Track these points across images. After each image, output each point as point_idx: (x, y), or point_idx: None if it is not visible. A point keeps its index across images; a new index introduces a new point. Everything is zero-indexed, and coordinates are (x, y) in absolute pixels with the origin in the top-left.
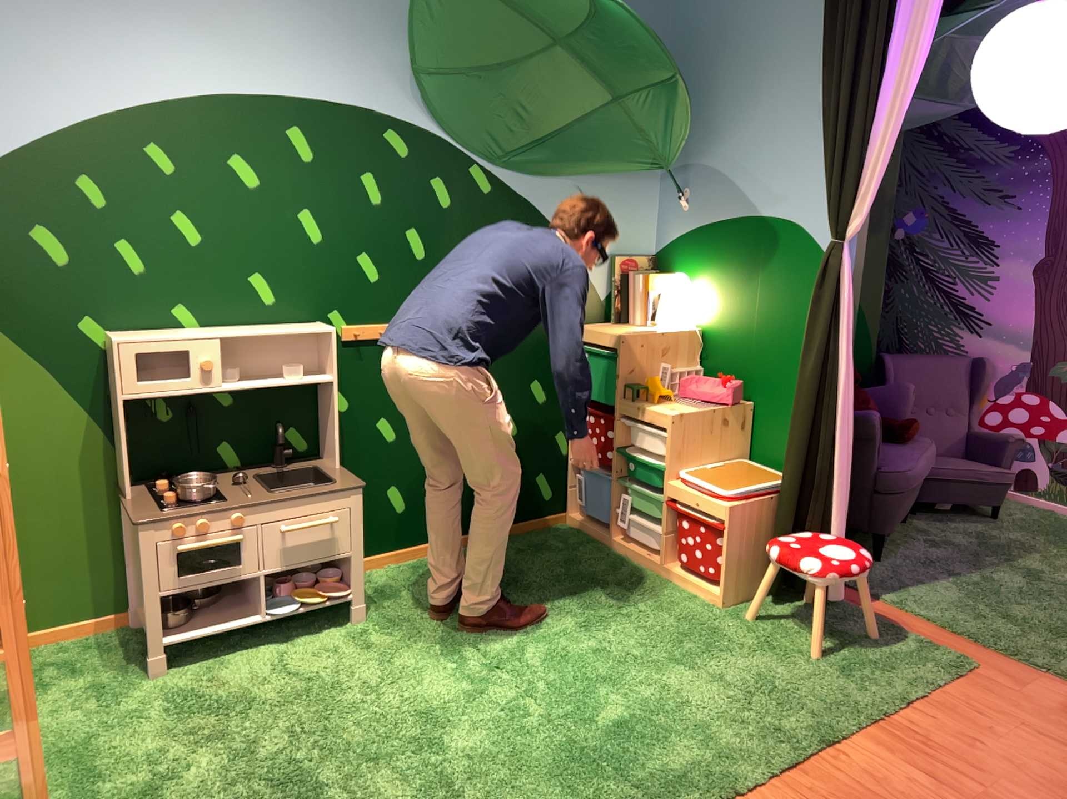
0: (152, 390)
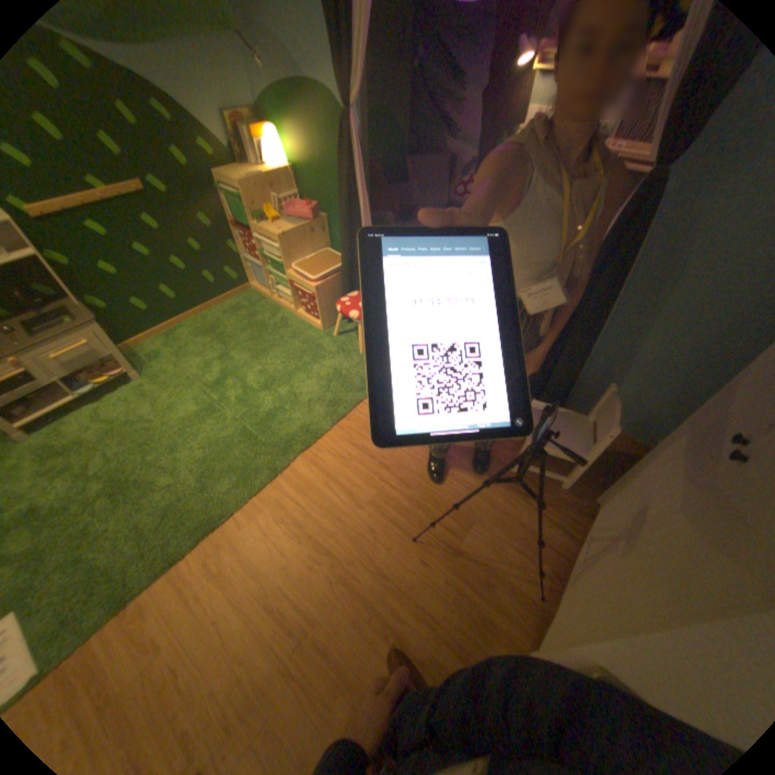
0: None
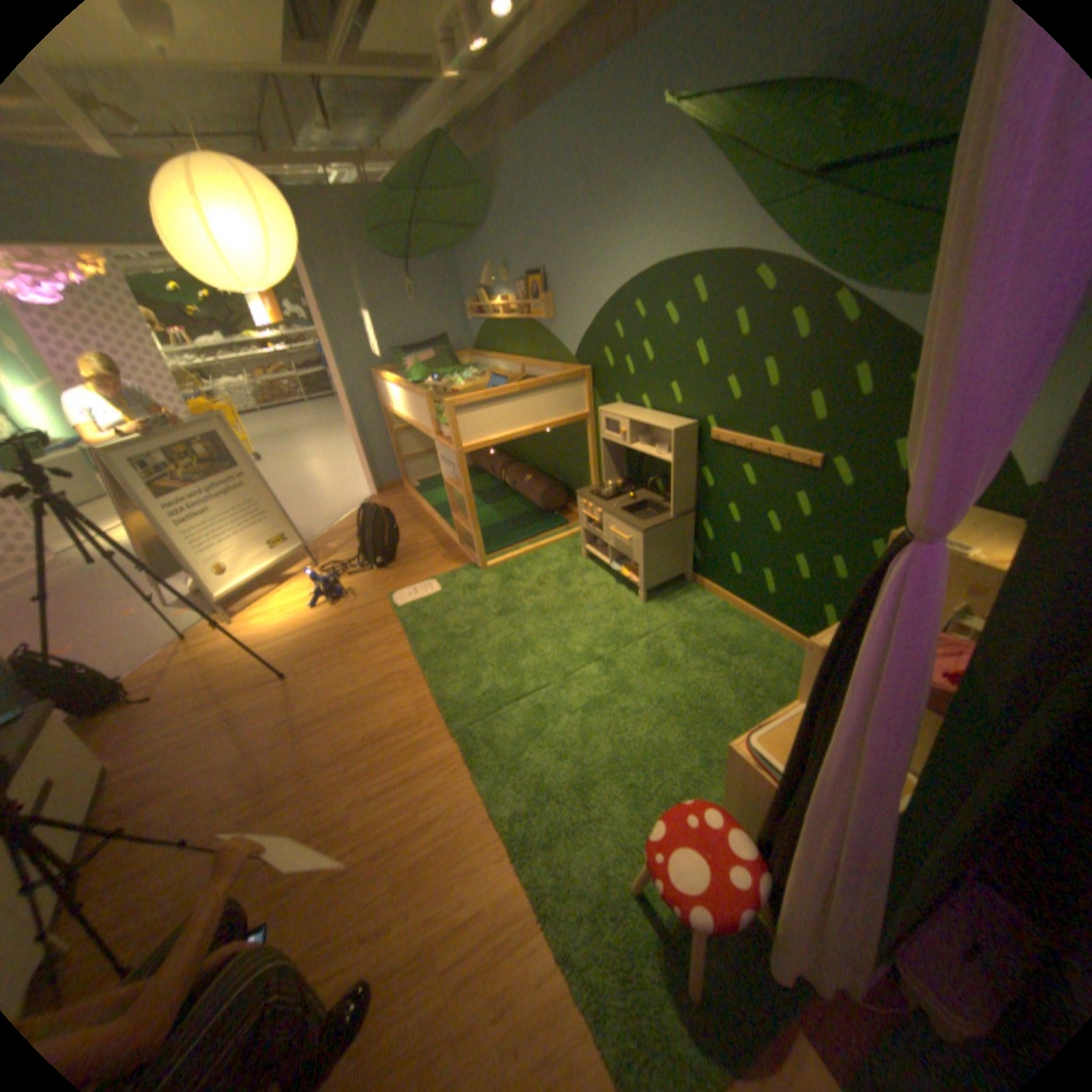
0: (607, 438)
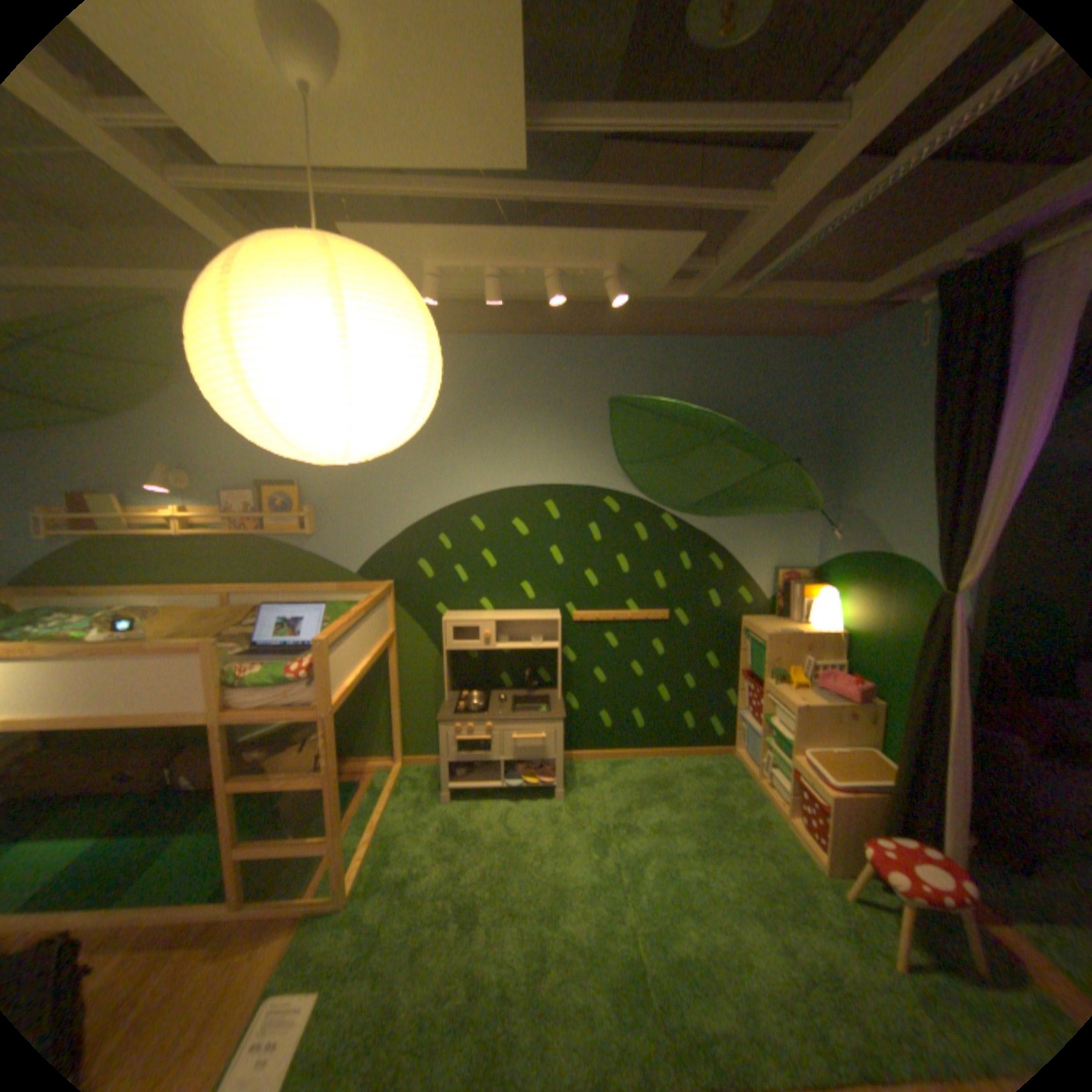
0: (459, 647)
